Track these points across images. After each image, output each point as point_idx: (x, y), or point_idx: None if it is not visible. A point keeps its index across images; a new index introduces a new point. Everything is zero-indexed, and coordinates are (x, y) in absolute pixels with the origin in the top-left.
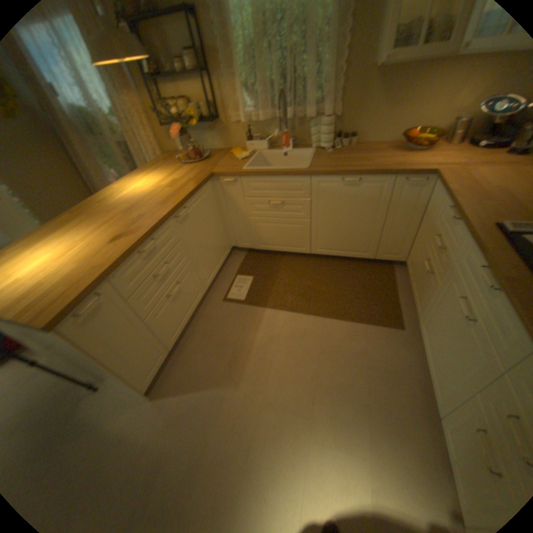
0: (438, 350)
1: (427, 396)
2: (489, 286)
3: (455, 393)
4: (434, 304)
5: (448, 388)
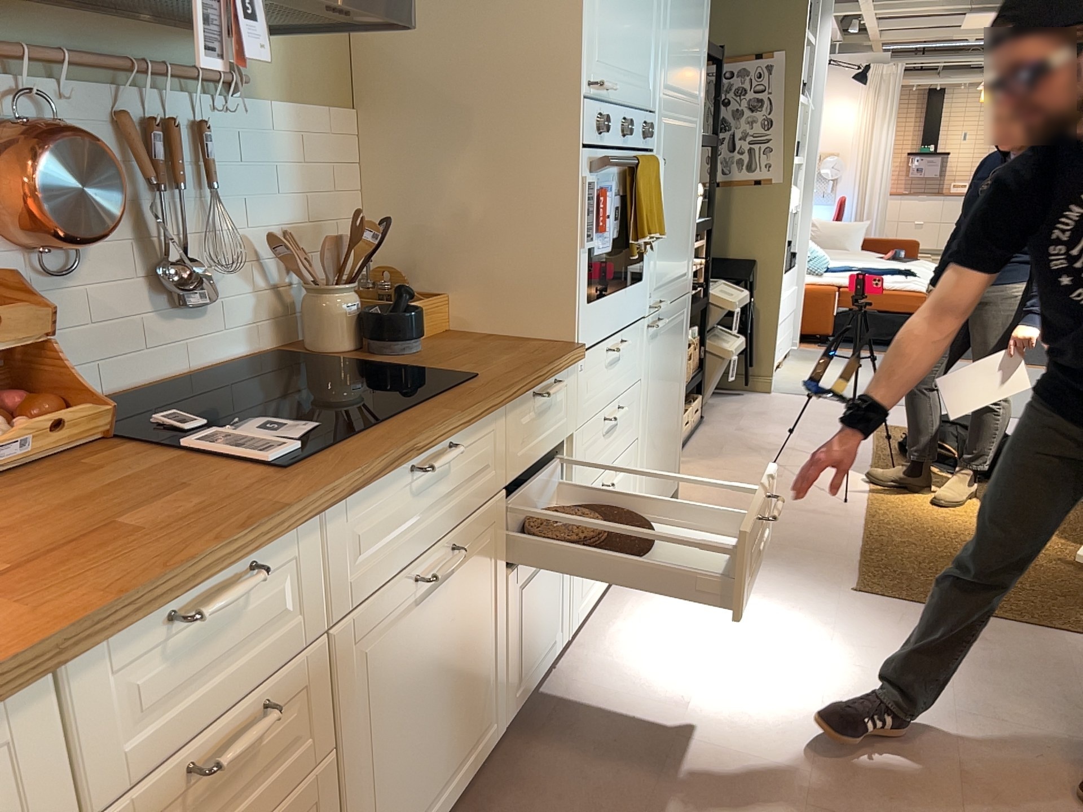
0: (436, 749)
1: (476, 809)
2: (427, 484)
3: (493, 656)
4: (353, 798)
5: (485, 688)
